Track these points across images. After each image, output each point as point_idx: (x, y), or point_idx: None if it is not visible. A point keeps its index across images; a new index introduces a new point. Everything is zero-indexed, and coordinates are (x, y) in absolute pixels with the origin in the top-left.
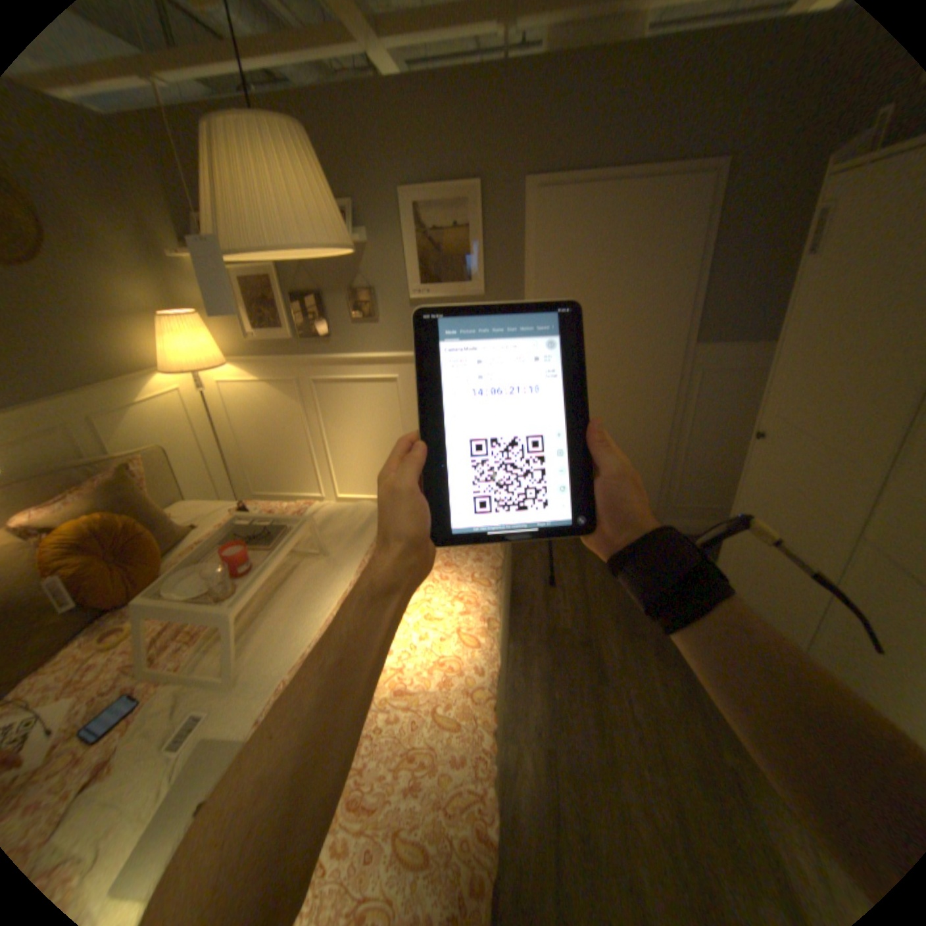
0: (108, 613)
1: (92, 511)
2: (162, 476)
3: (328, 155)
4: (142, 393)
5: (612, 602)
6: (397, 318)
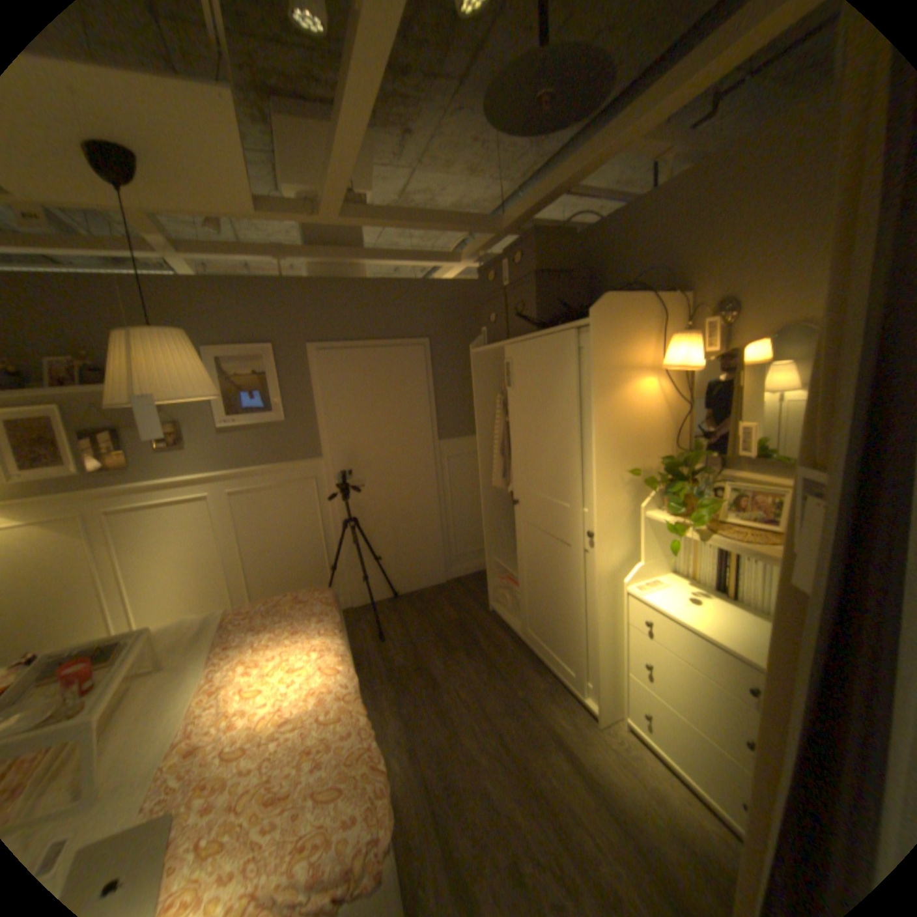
0: None
1: None
2: None
3: (129, 321)
4: None
5: (428, 636)
6: (204, 445)
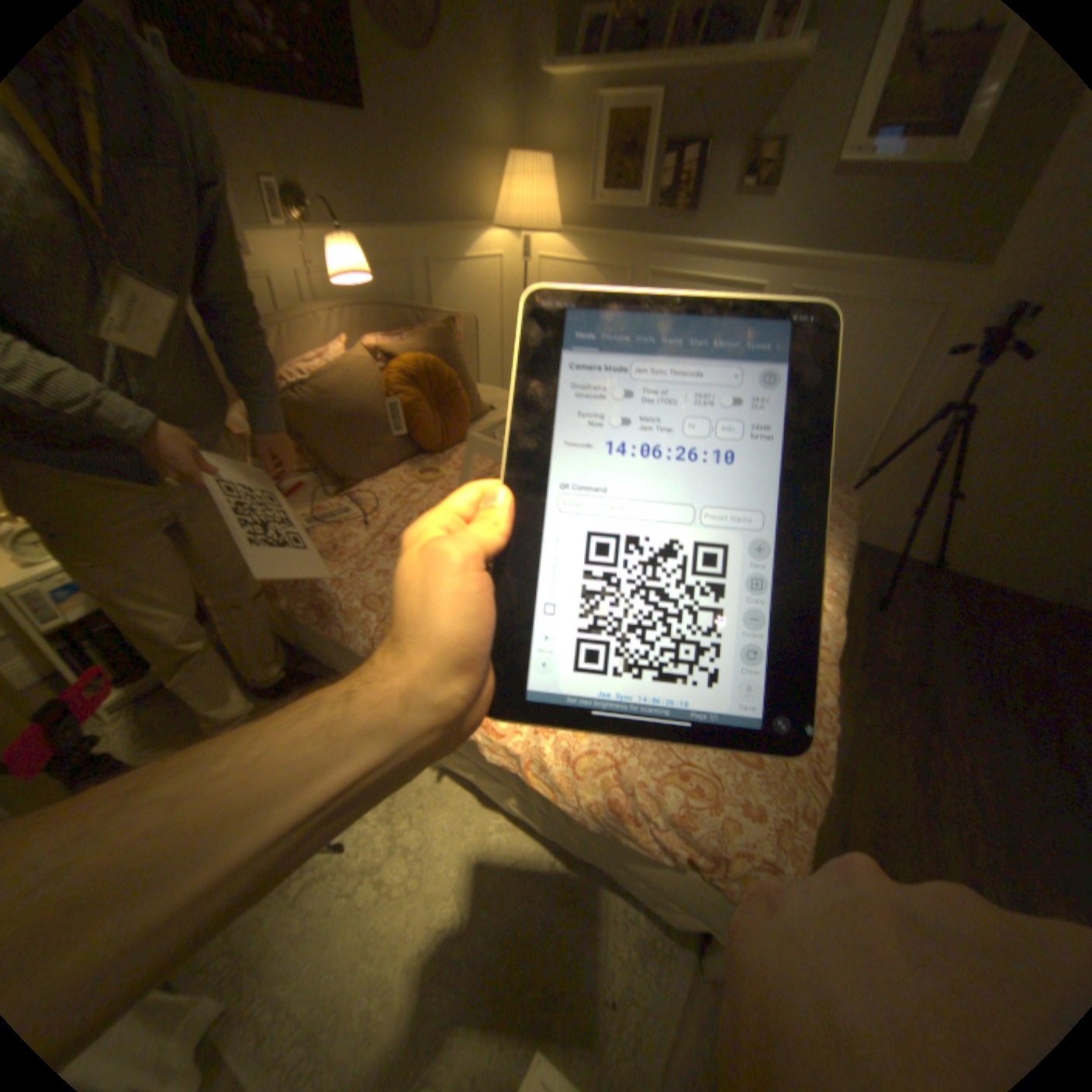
0: (421, 448)
1: (421, 345)
2: (466, 344)
3: None
4: (470, 241)
5: (964, 654)
6: (805, 187)
